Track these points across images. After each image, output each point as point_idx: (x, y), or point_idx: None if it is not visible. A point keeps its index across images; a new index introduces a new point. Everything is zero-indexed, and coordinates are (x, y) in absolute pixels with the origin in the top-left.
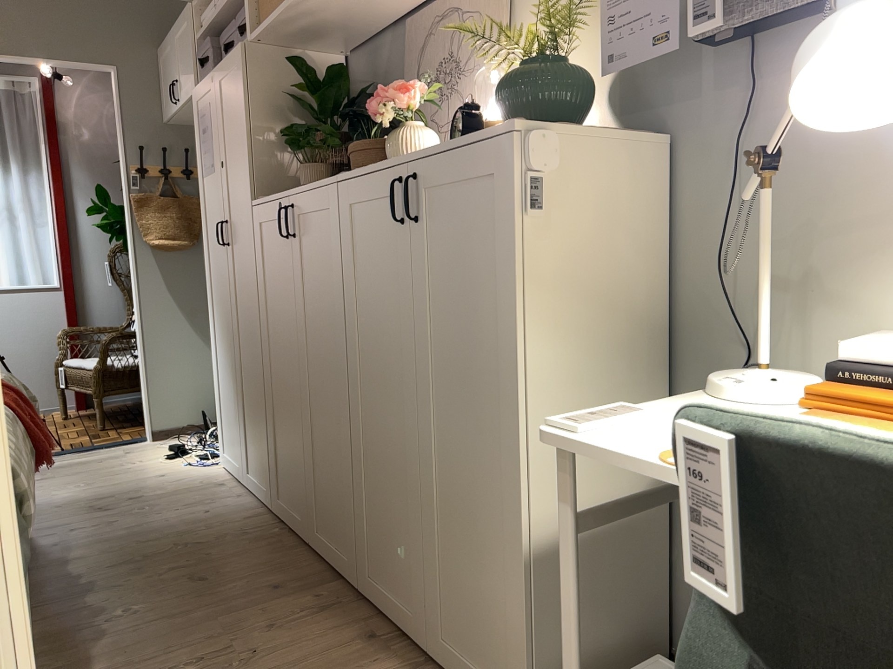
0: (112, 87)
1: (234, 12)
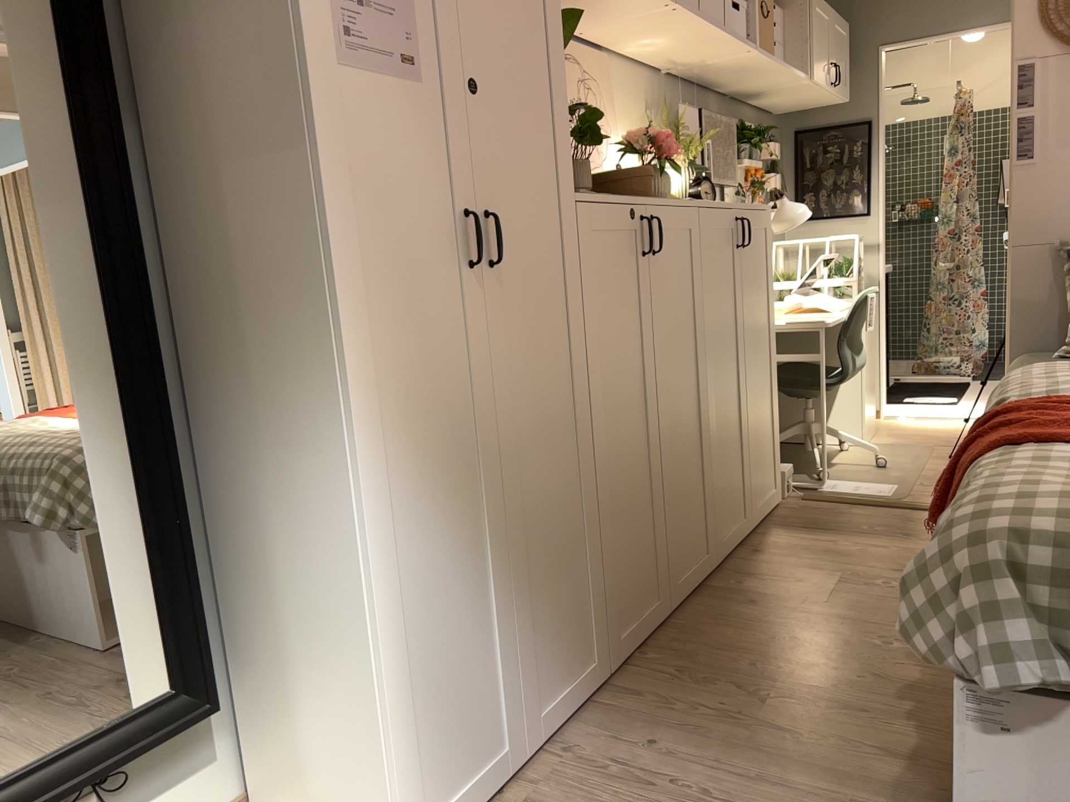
0: None
1: None
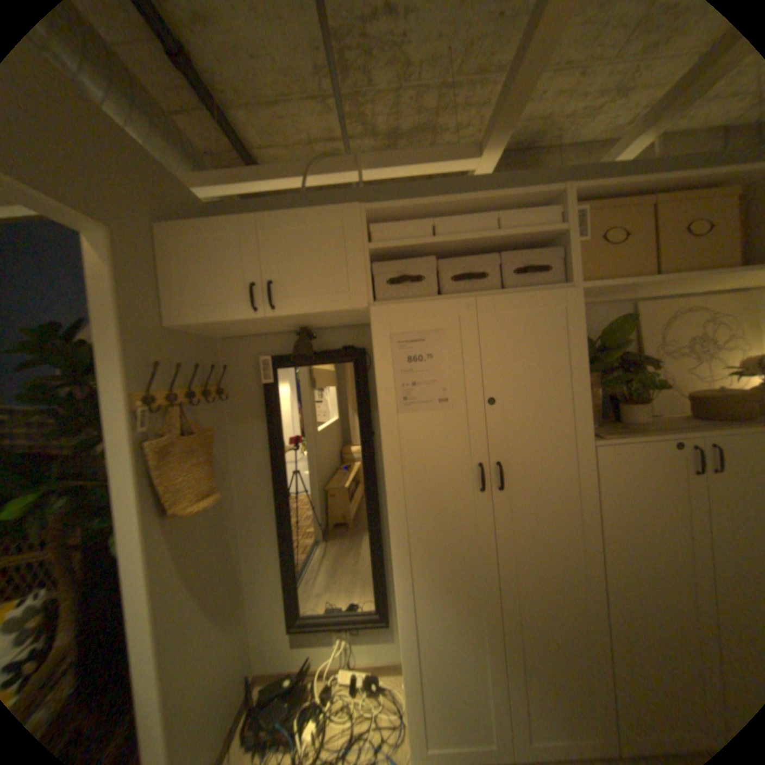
0: (89, 259)
1: (475, 244)
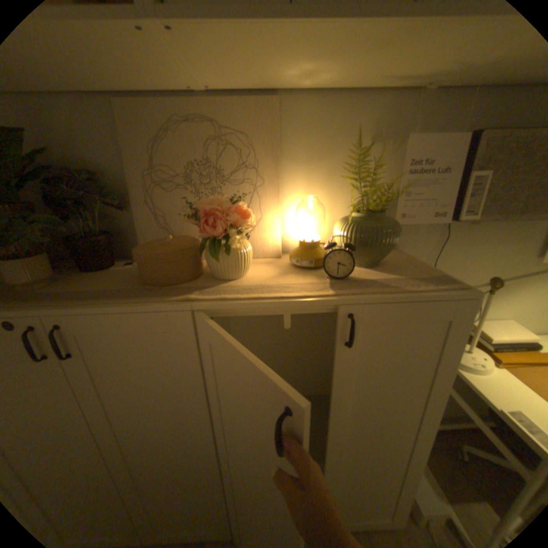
0: None
1: None
